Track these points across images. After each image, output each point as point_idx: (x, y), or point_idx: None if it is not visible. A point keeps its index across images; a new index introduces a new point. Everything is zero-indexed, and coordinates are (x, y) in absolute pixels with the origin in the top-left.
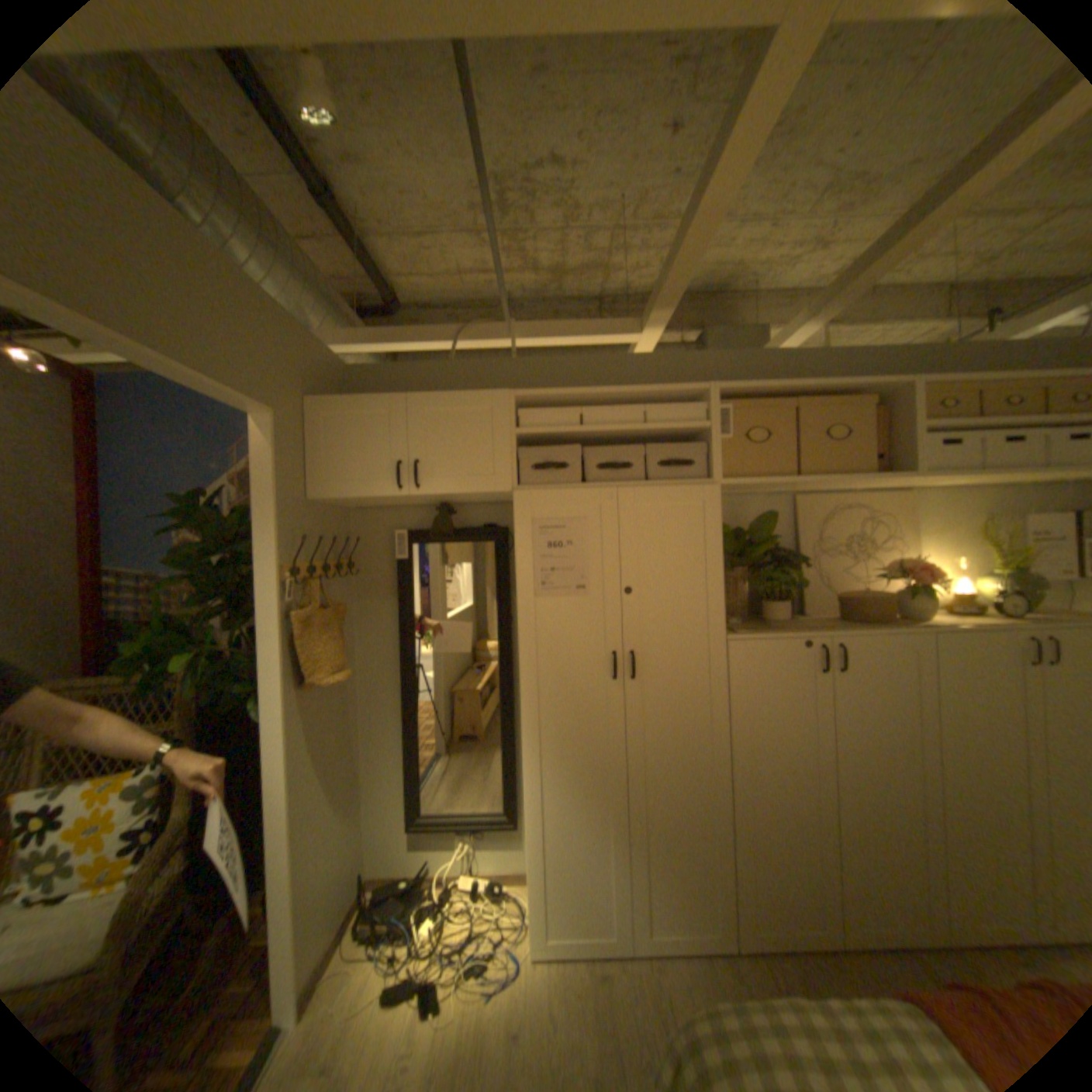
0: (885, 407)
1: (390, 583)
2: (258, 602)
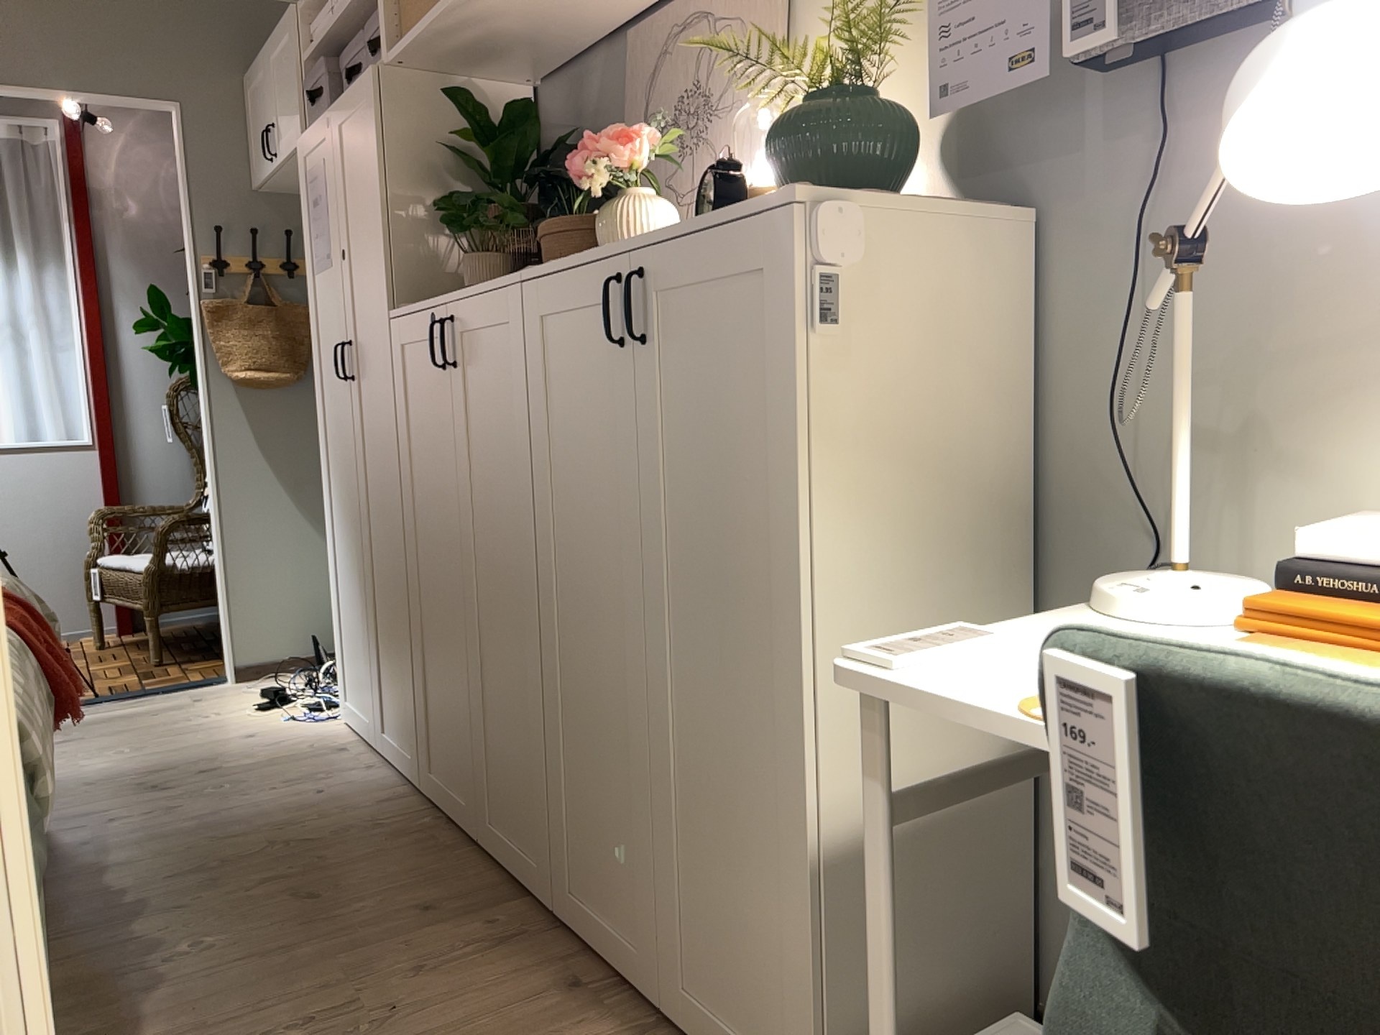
0: None
1: None
2: (189, 291)
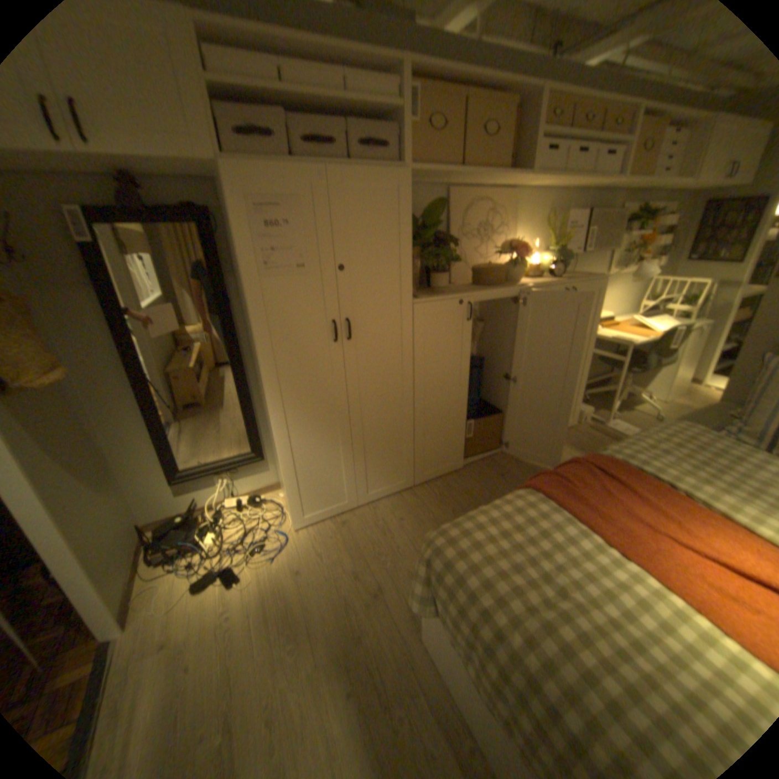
0: (520, 108)
1: (76, 269)
2: None
